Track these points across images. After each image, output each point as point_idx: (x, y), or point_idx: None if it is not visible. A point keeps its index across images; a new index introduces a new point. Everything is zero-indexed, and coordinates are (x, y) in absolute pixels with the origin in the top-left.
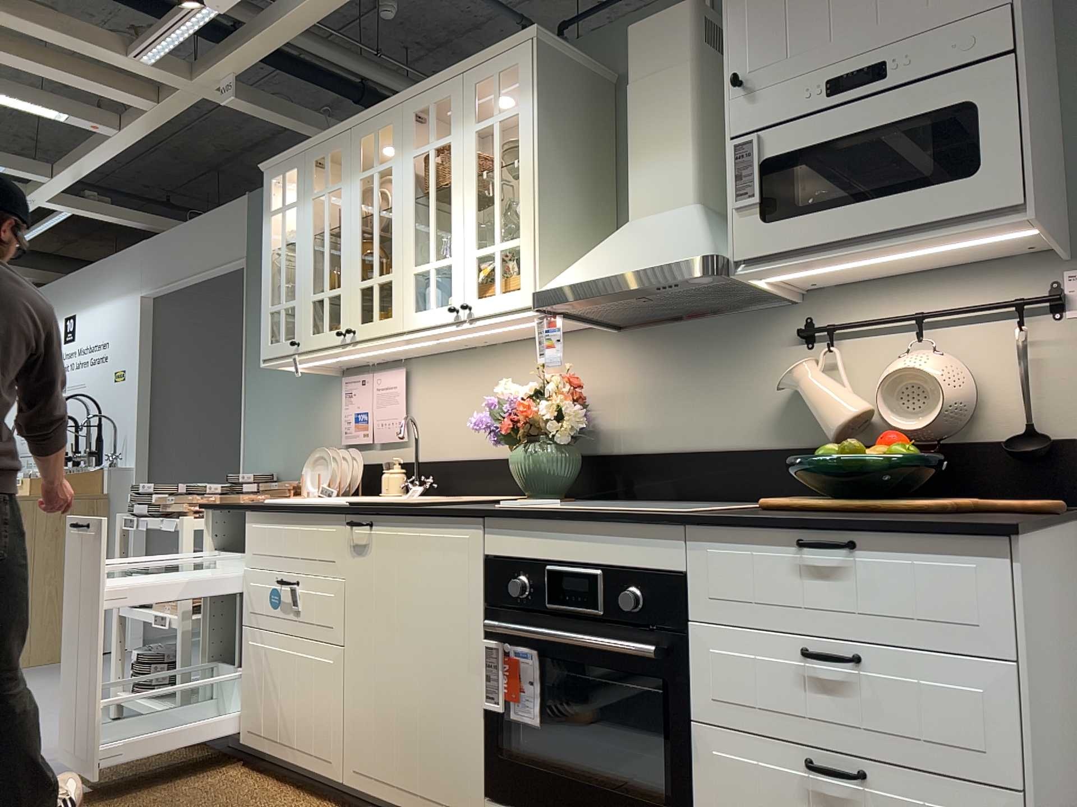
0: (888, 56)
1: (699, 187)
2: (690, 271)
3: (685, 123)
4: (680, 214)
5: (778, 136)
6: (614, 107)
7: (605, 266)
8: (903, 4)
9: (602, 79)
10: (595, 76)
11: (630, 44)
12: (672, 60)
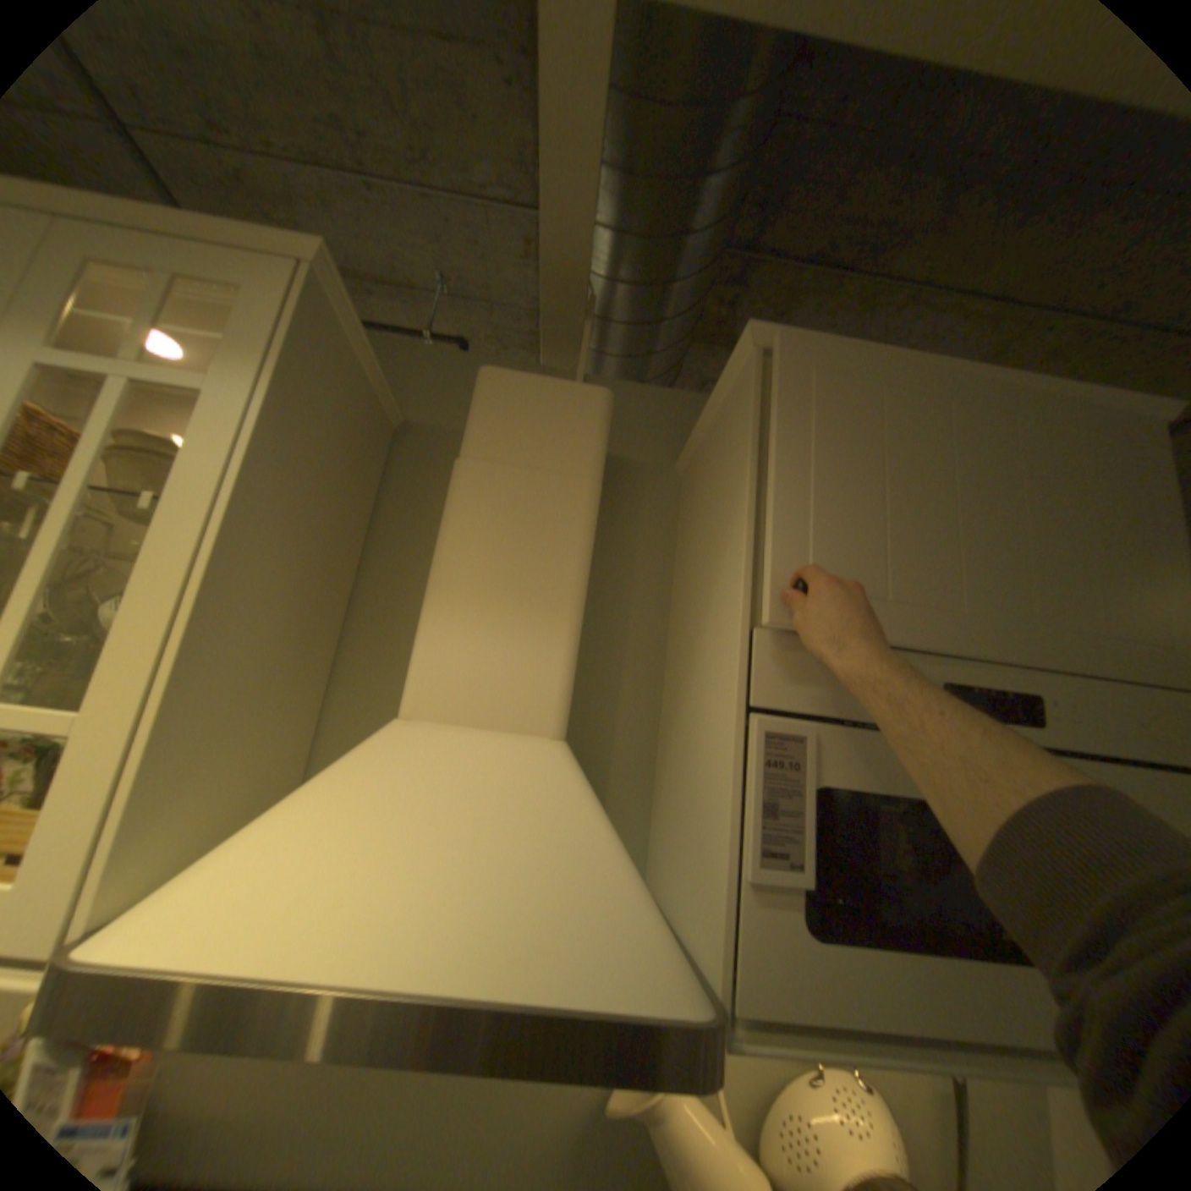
0: (1053, 688)
1: (569, 706)
2: (662, 1070)
3: (567, 580)
4: (539, 765)
5: (858, 748)
6: (387, 462)
7: (367, 916)
8: (1070, 612)
9: (387, 413)
10: (380, 403)
11: (486, 393)
12: (562, 460)
